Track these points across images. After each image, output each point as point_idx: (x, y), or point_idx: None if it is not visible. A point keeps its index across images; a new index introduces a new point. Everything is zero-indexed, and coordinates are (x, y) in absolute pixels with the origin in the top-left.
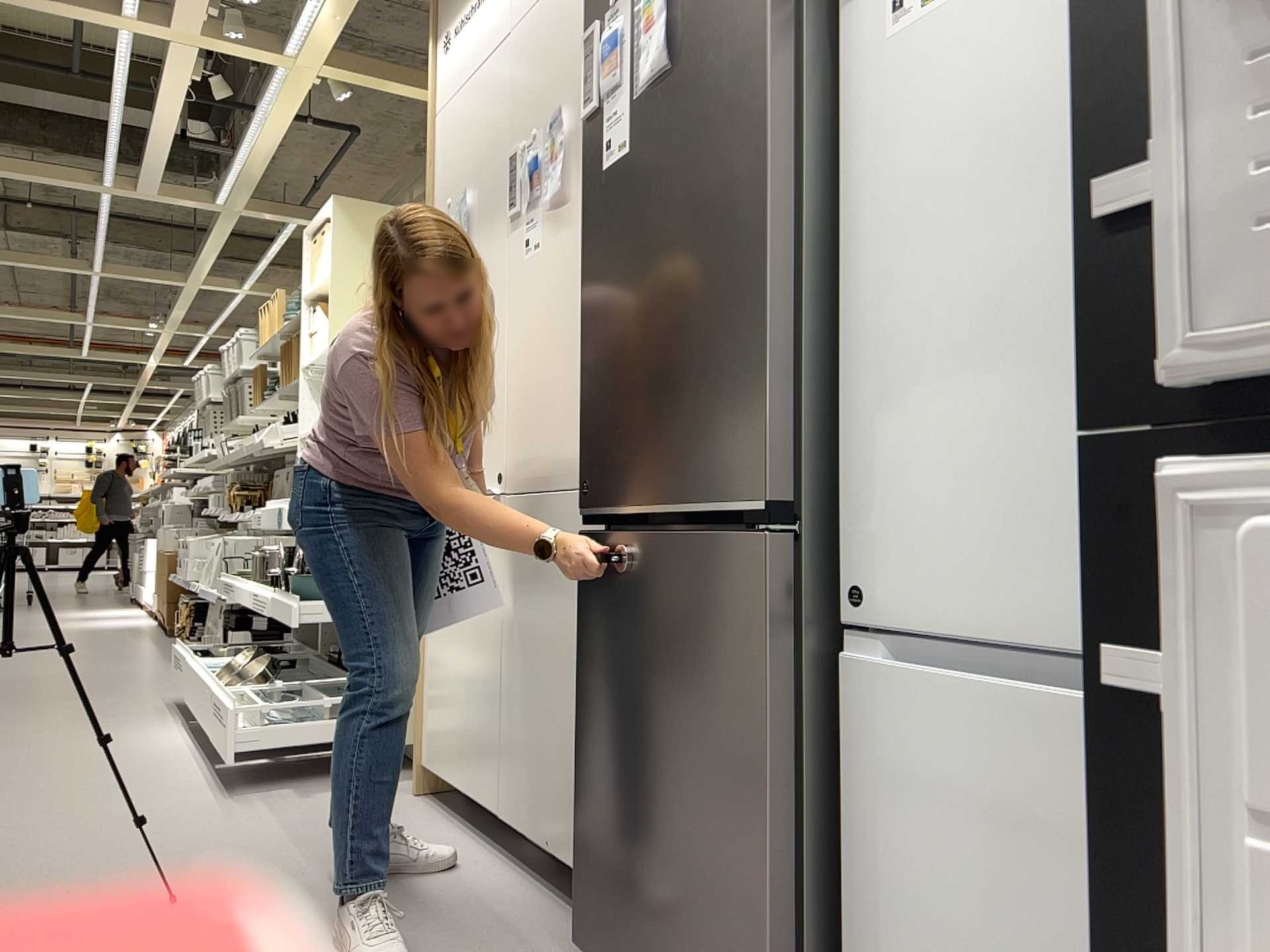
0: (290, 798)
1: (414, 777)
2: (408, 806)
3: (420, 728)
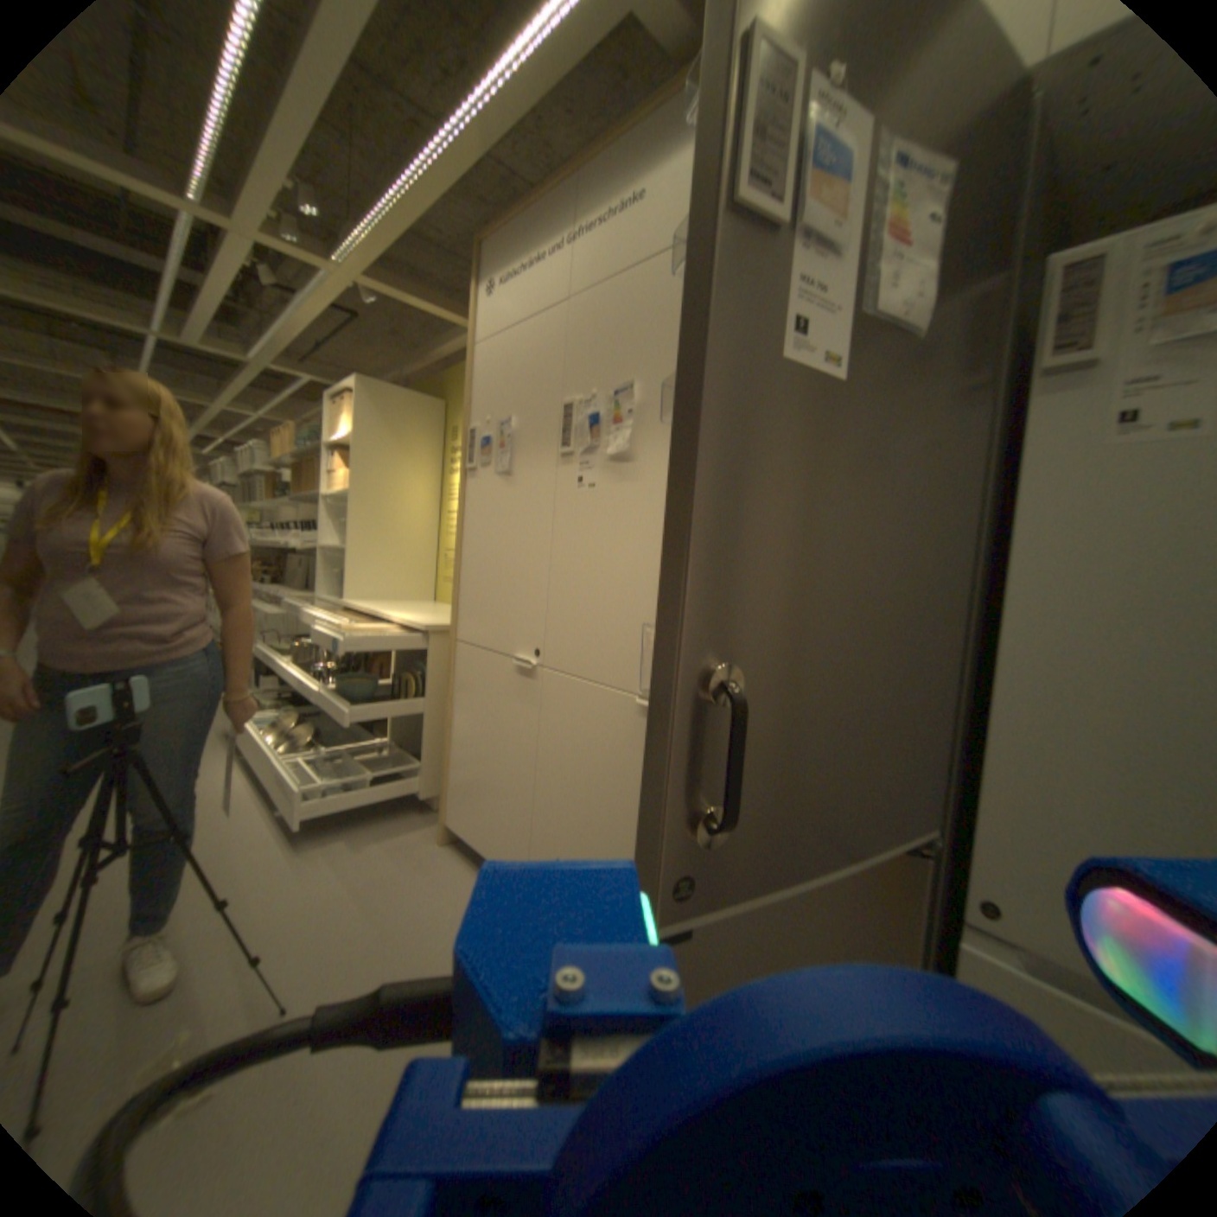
0: (344, 854)
1: (438, 833)
2: (438, 859)
3: (444, 801)
